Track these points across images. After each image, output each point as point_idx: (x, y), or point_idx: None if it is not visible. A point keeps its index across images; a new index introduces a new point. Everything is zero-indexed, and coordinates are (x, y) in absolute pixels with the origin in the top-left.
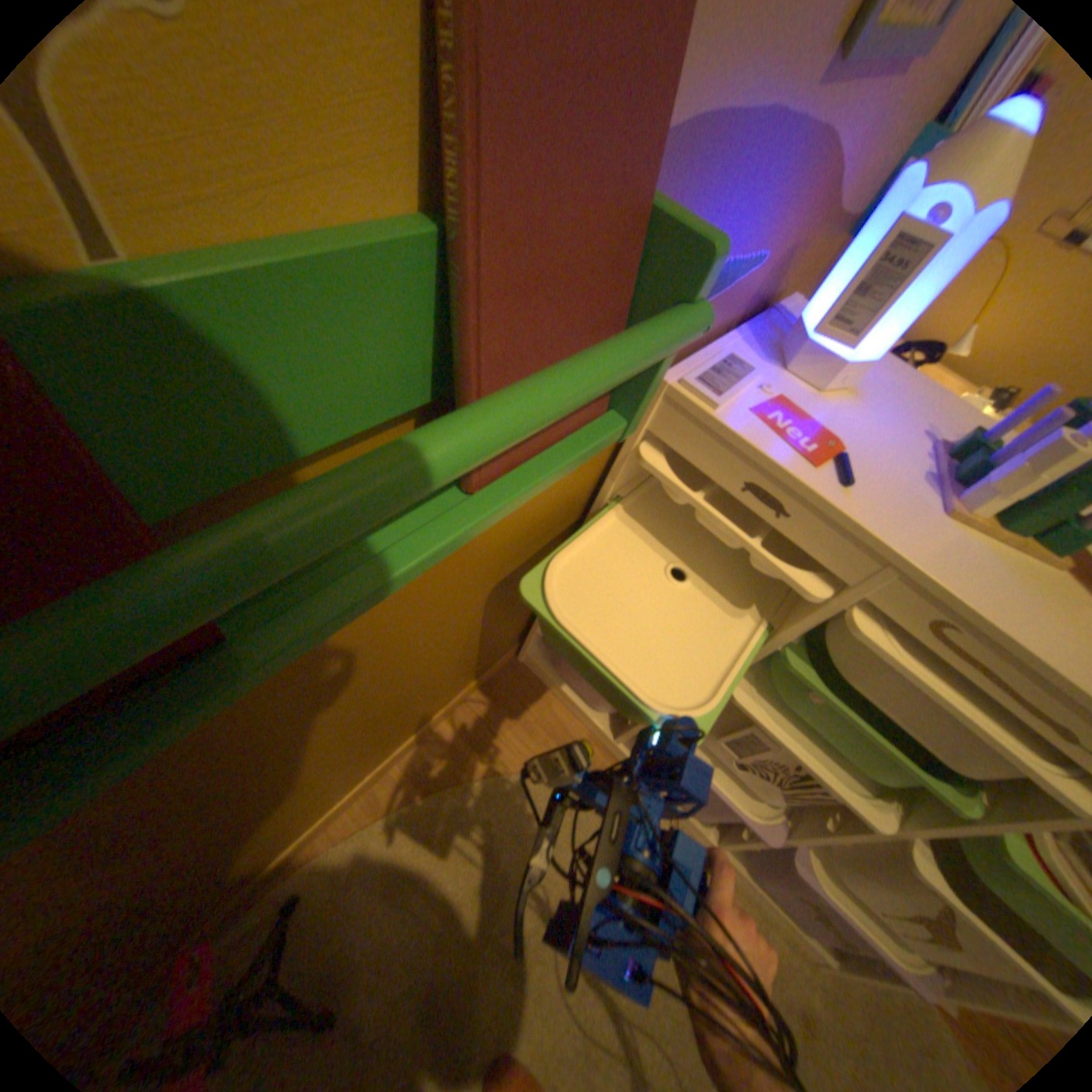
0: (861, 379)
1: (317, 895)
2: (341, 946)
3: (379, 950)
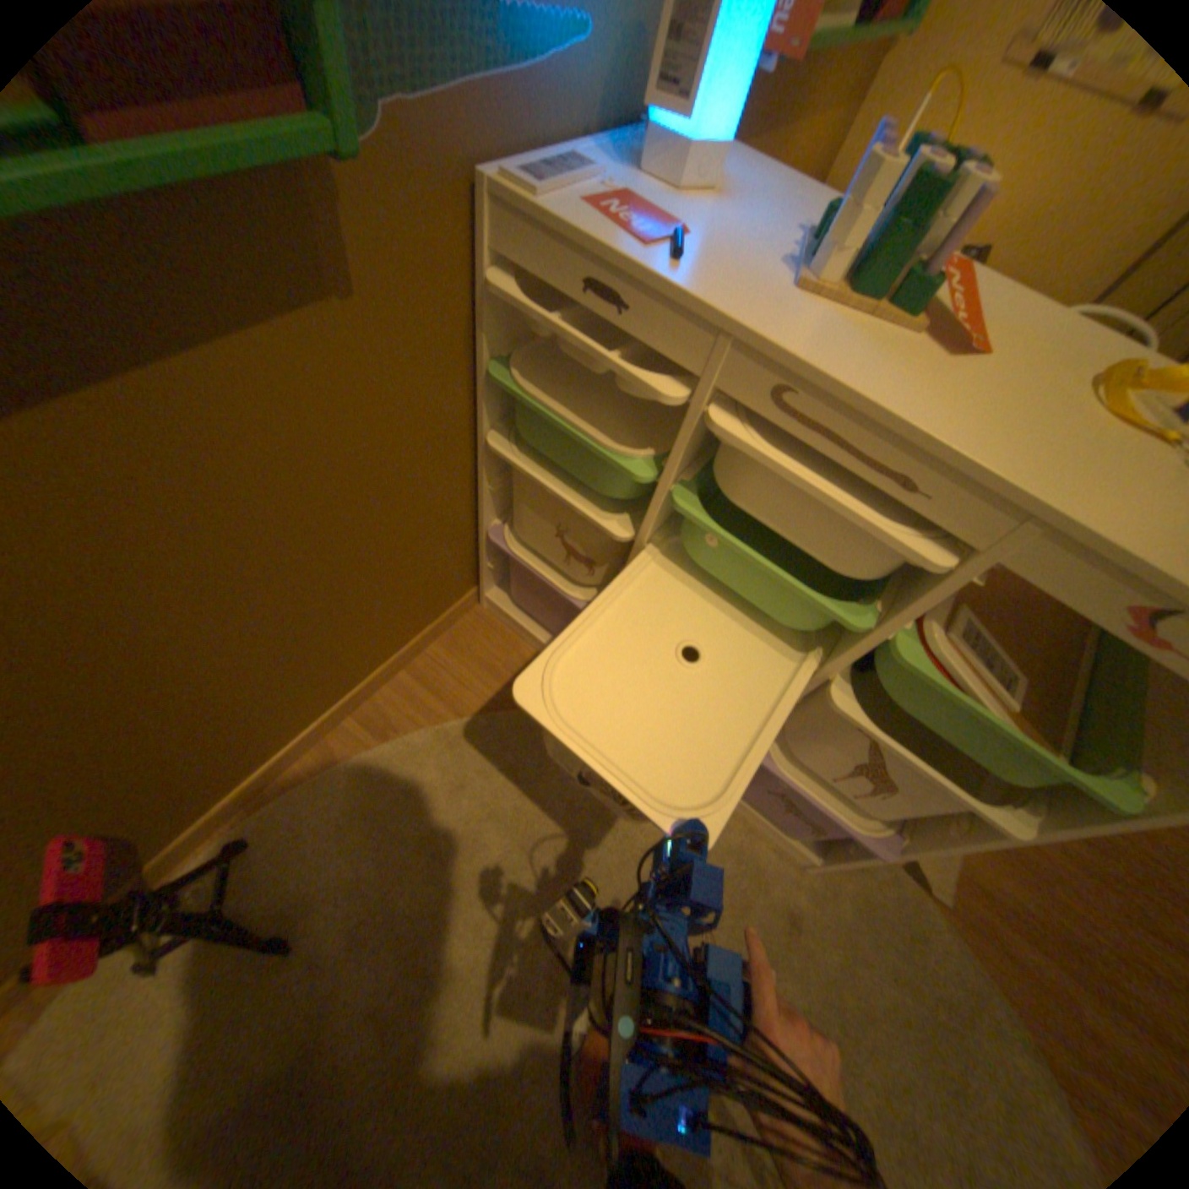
0: (723, 173)
1: (267, 838)
2: (294, 882)
3: (335, 883)
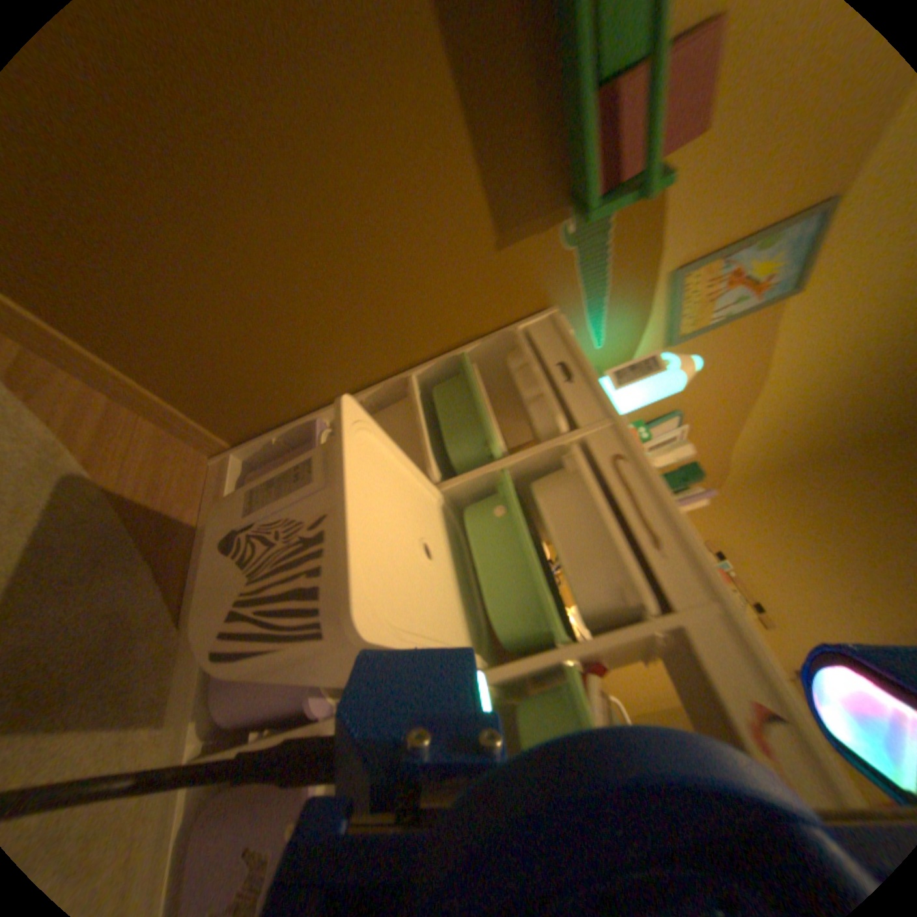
0: None
1: None
2: None
3: None
